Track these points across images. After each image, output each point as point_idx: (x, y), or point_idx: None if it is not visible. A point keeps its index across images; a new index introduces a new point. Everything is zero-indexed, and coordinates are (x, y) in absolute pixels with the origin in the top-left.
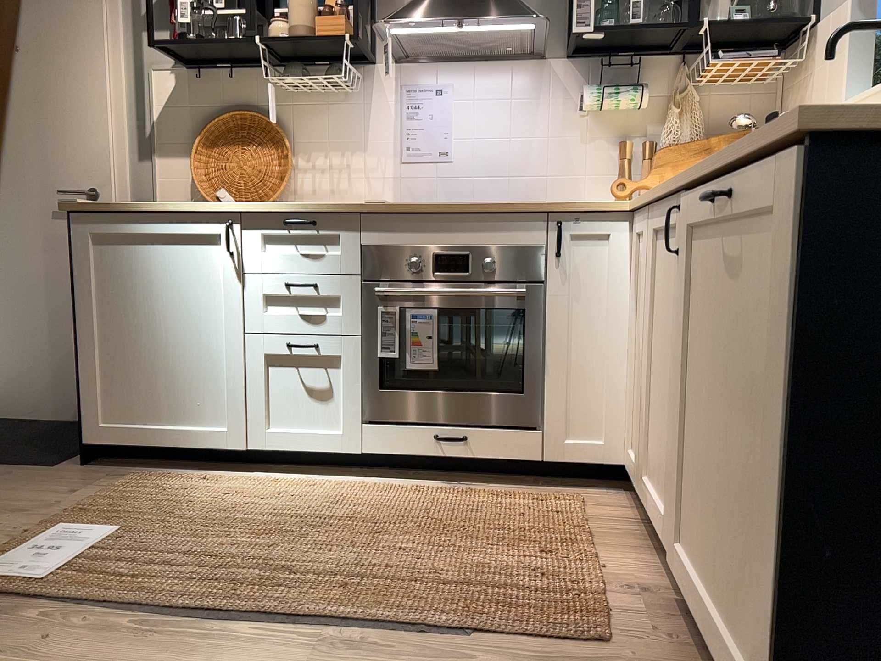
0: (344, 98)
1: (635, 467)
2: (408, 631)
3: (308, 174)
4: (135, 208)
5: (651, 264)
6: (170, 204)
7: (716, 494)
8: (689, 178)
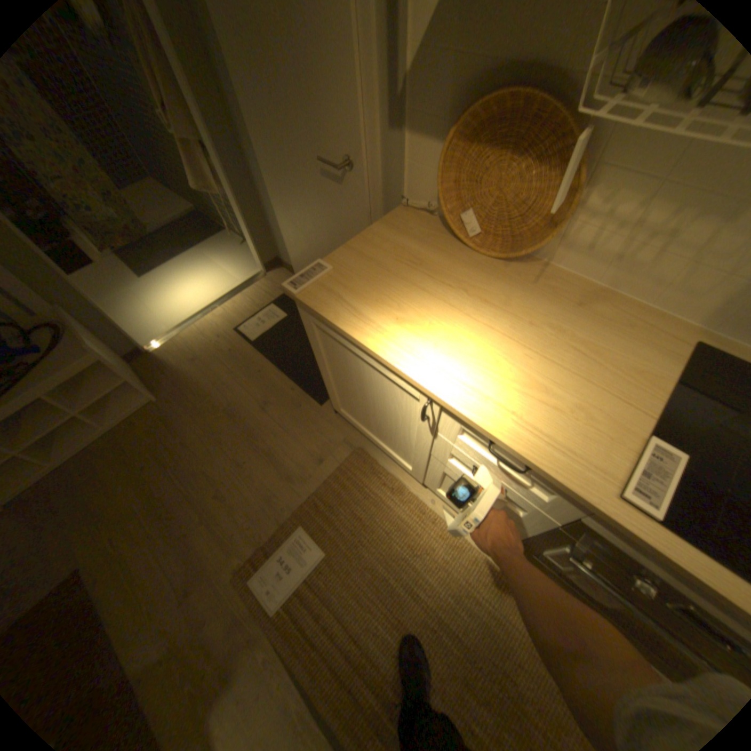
0: None
1: None
2: None
3: (598, 220)
4: (341, 332)
5: None
6: (370, 350)
7: None
8: None
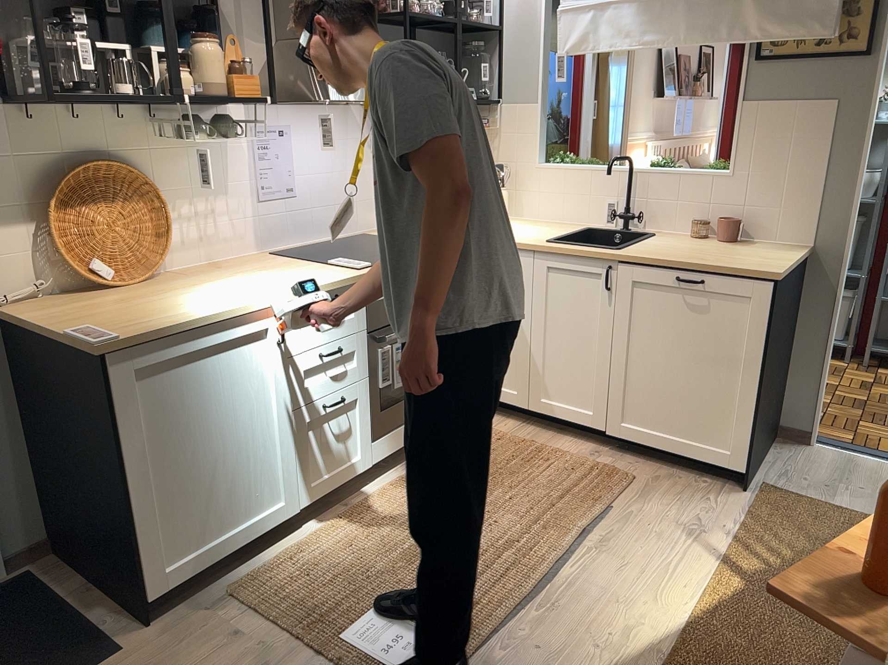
0: (203, 141)
1: (512, 396)
2: (598, 520)
3: (176, 226)
4: (188, 326)
5: (538, 283)
6: (223, 312)
7: (665, 395)
8: (624, 255)
